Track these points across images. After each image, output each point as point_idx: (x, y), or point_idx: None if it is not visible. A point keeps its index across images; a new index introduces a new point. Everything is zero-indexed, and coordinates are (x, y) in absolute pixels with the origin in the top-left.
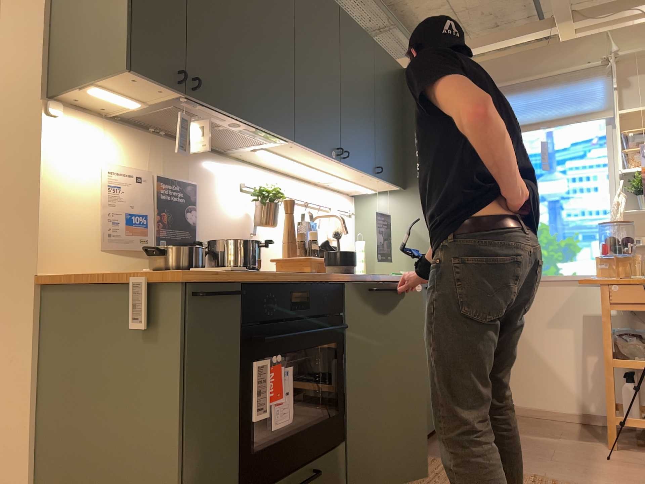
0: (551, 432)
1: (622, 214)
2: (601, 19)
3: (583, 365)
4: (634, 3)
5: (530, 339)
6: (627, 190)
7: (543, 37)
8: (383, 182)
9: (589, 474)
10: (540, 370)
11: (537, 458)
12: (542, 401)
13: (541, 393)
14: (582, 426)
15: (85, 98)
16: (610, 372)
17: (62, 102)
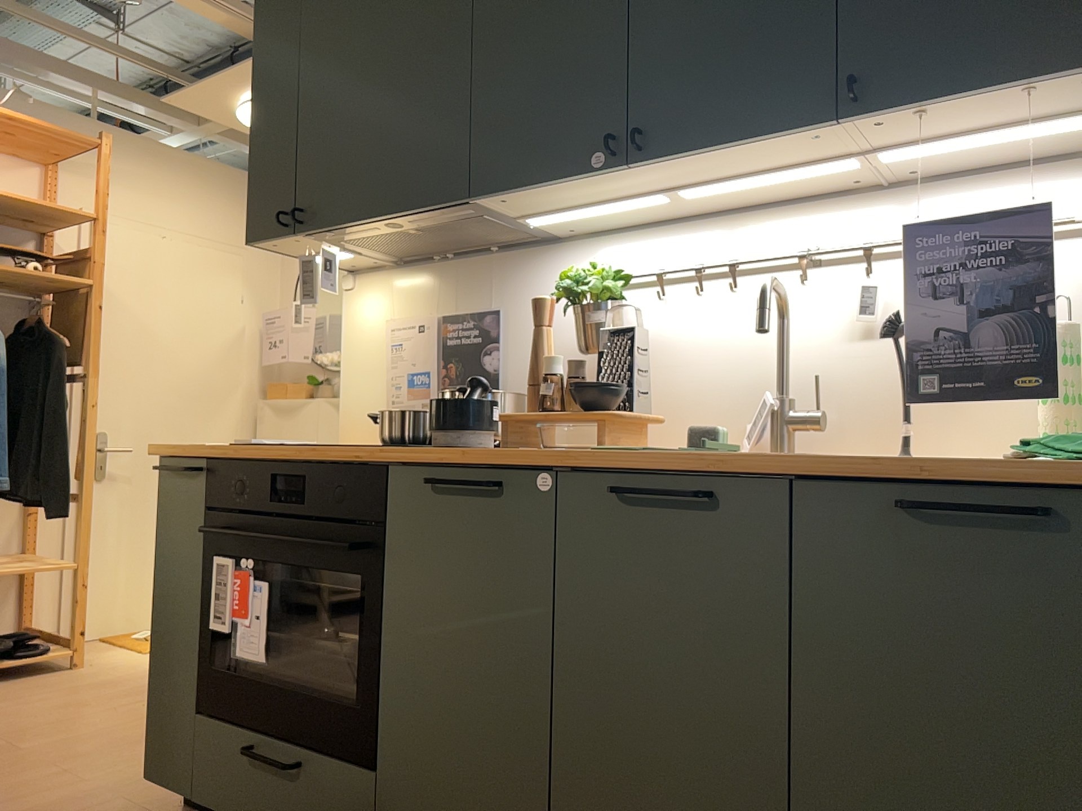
0: None
1: None
2: None
3: None
4: None
5: None
6: None
7: None
8: (965, 105)
9: None
10: None
11: None
12: None
13: None
14: None
15: (351, 262)
16: None
17: (358, 271)
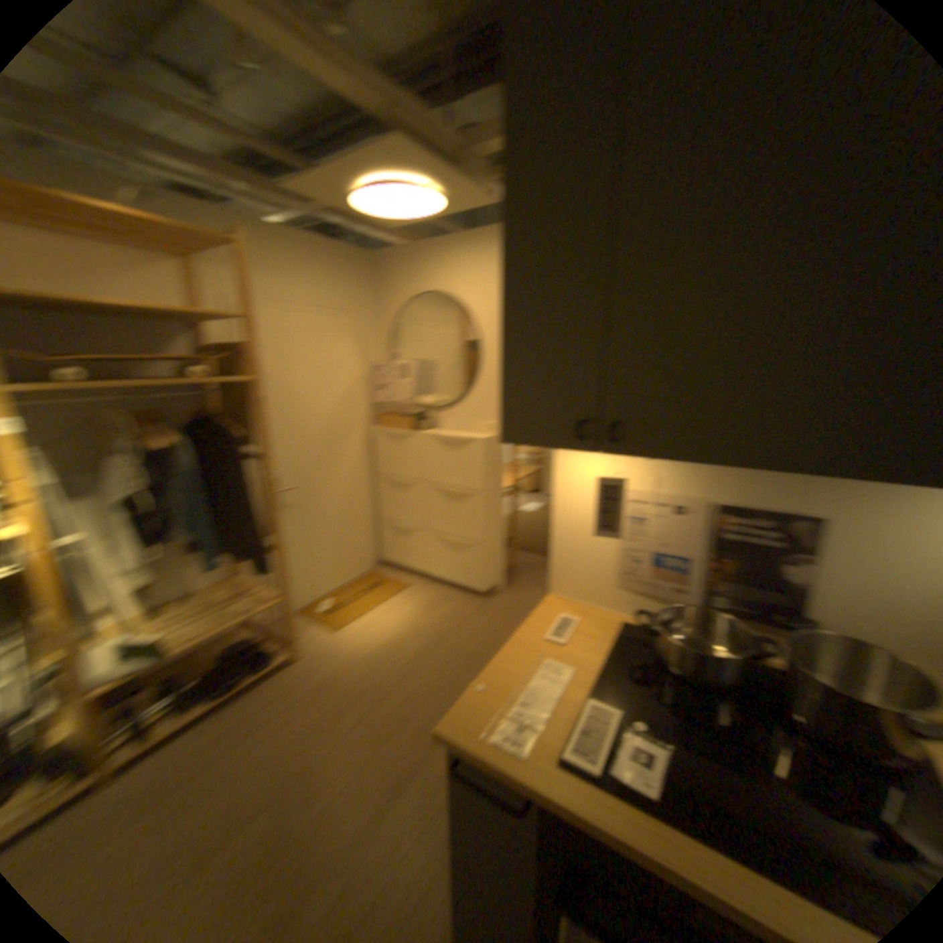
0: None
1: None
2: None
3: None
4: None
5: None
6: None
7: None
8: None
9: None
10: None
11: None
12: None
13: None
14: None
15: None
16: None
17: None
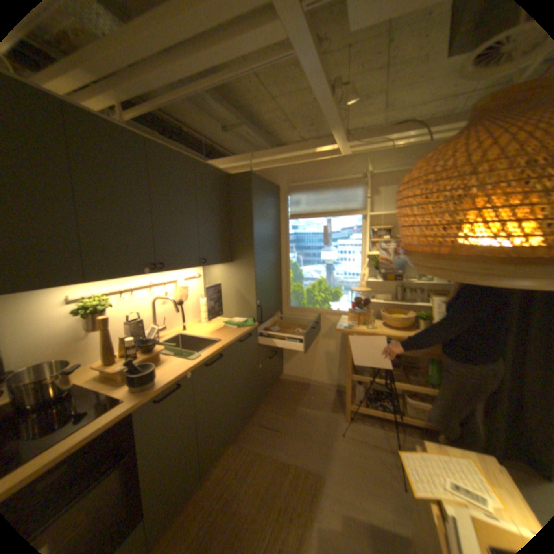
0: (318, 404)
1: (367, 278)
2: (366, 142)
3: (339, 361)
4: (388, 132)
5: (312, 344)
6: (371, 264)
7: (330, 150)
8: (211, 265)
9: (328, 459)
10: (316, 361)
11: (303, 440)
12: (316, 378)
13: (316, 374)
14: (336, 395)
15: None
16: (349, 383)
17: None
